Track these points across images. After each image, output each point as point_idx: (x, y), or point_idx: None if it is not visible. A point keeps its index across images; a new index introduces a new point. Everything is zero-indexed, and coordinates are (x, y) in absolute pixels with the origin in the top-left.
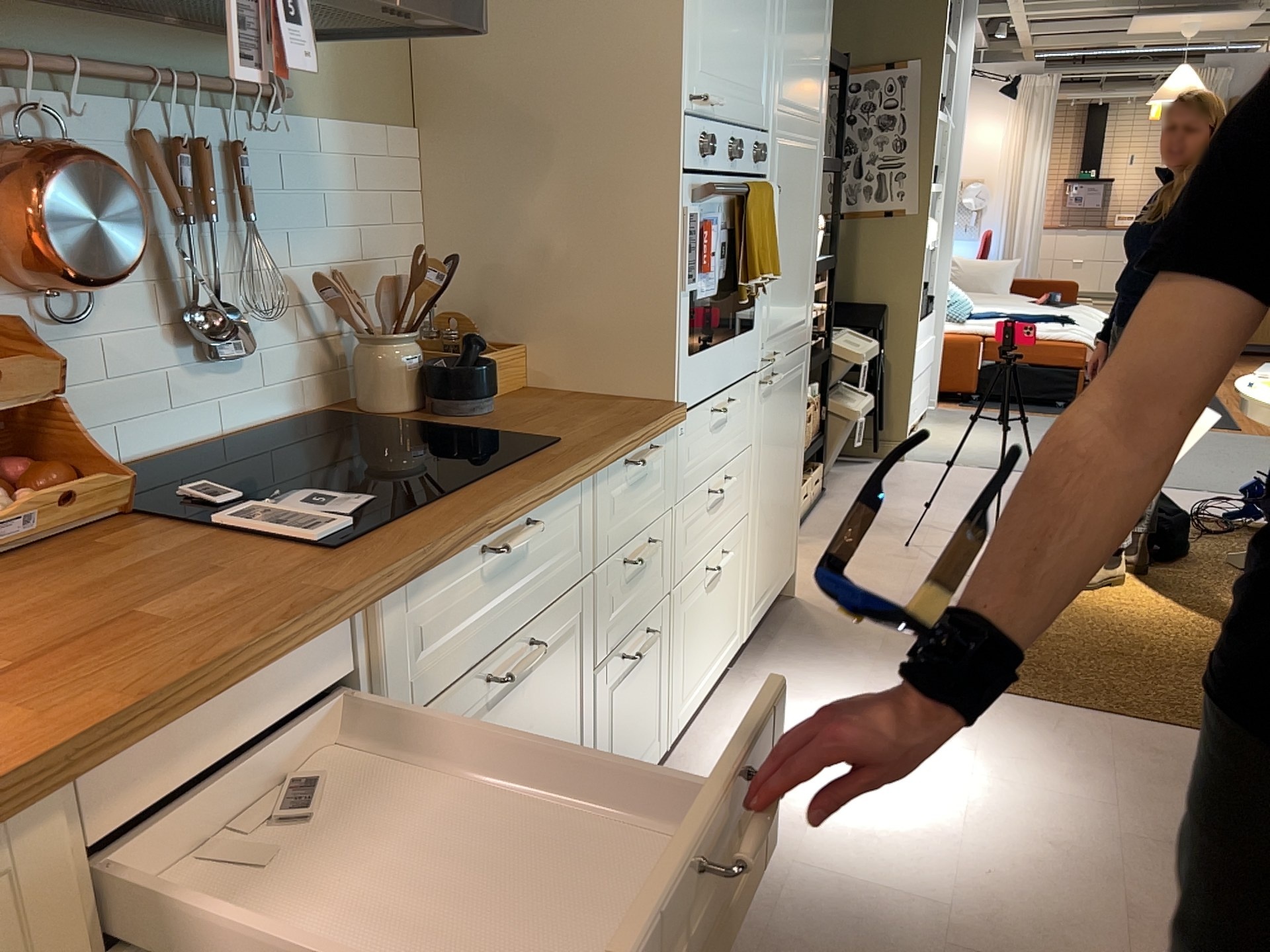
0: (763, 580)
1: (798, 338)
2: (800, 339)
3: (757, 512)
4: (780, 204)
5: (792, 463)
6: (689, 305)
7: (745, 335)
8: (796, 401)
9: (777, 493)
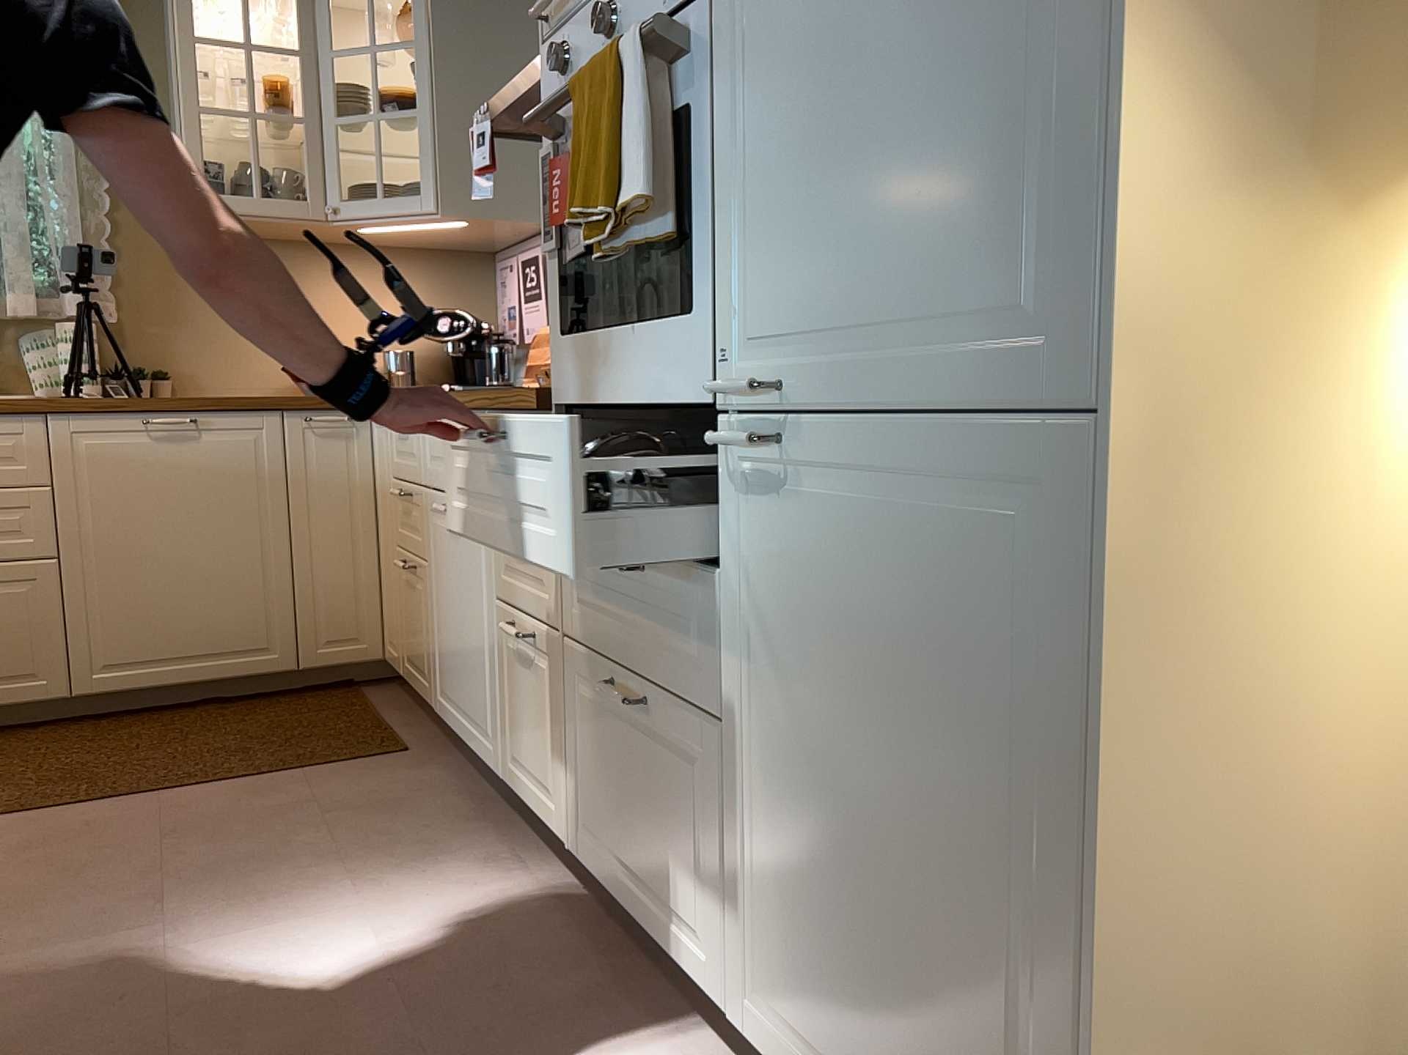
0: (806, 1004)
1: (966, 379)
2: (986, 383)
3: (759, 766)
4: (773, 5)
5: (982, 842)
6: (563, 270)
7: (673, 324)
8: (984, 617)
9: (860, 826)
